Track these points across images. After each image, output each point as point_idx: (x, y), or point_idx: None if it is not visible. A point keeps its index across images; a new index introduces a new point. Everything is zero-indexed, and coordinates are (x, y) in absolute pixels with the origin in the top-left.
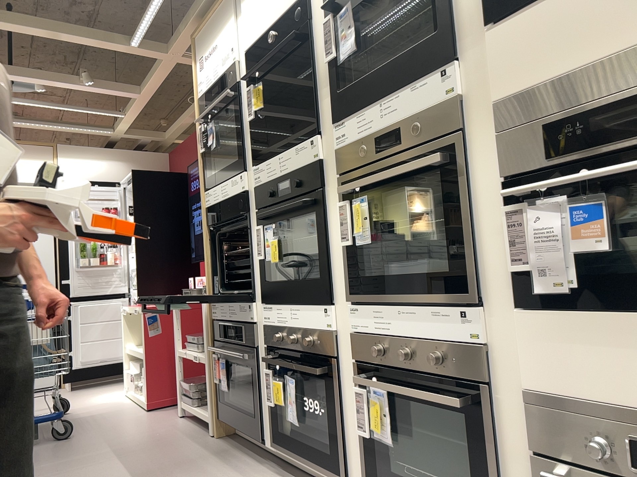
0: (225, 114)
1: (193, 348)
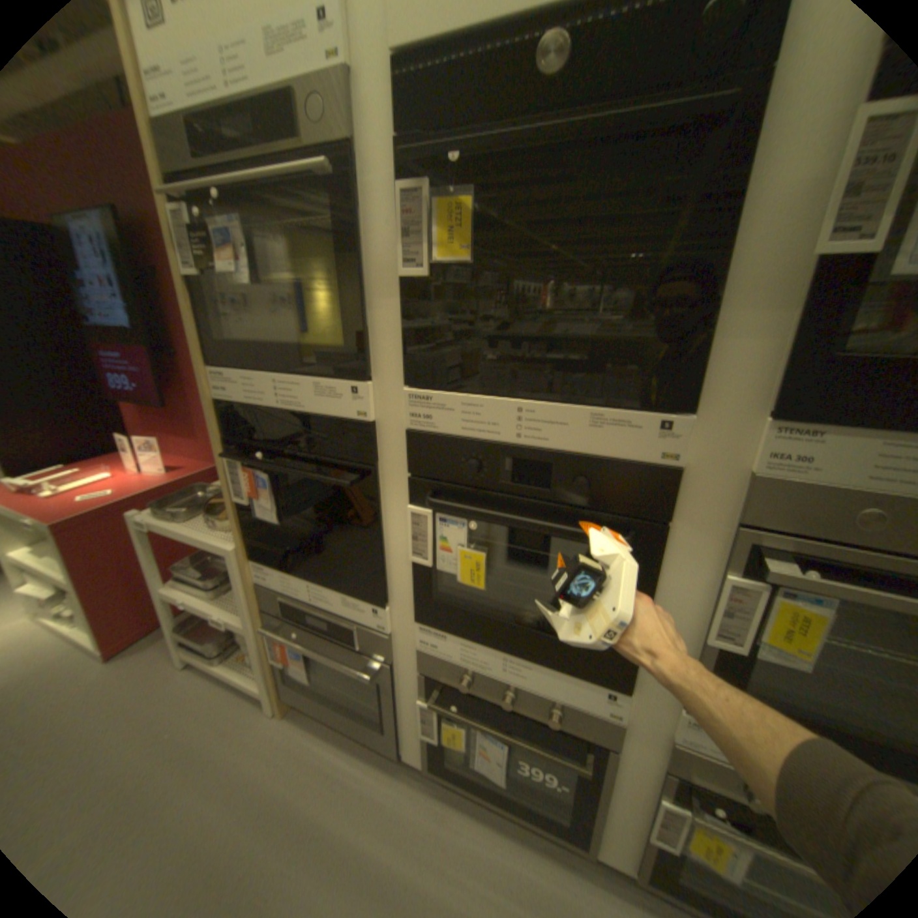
0: (262, 198)
1: (191, 587)
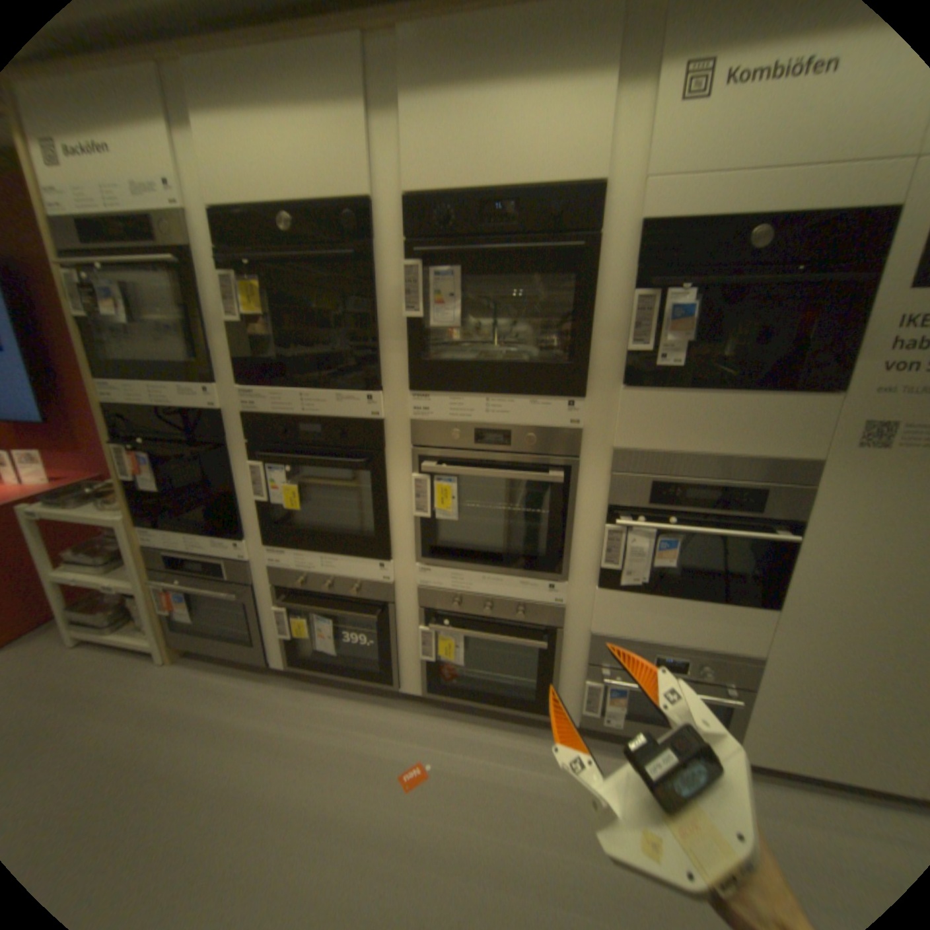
0: (134, 272)
1: (81, 570)
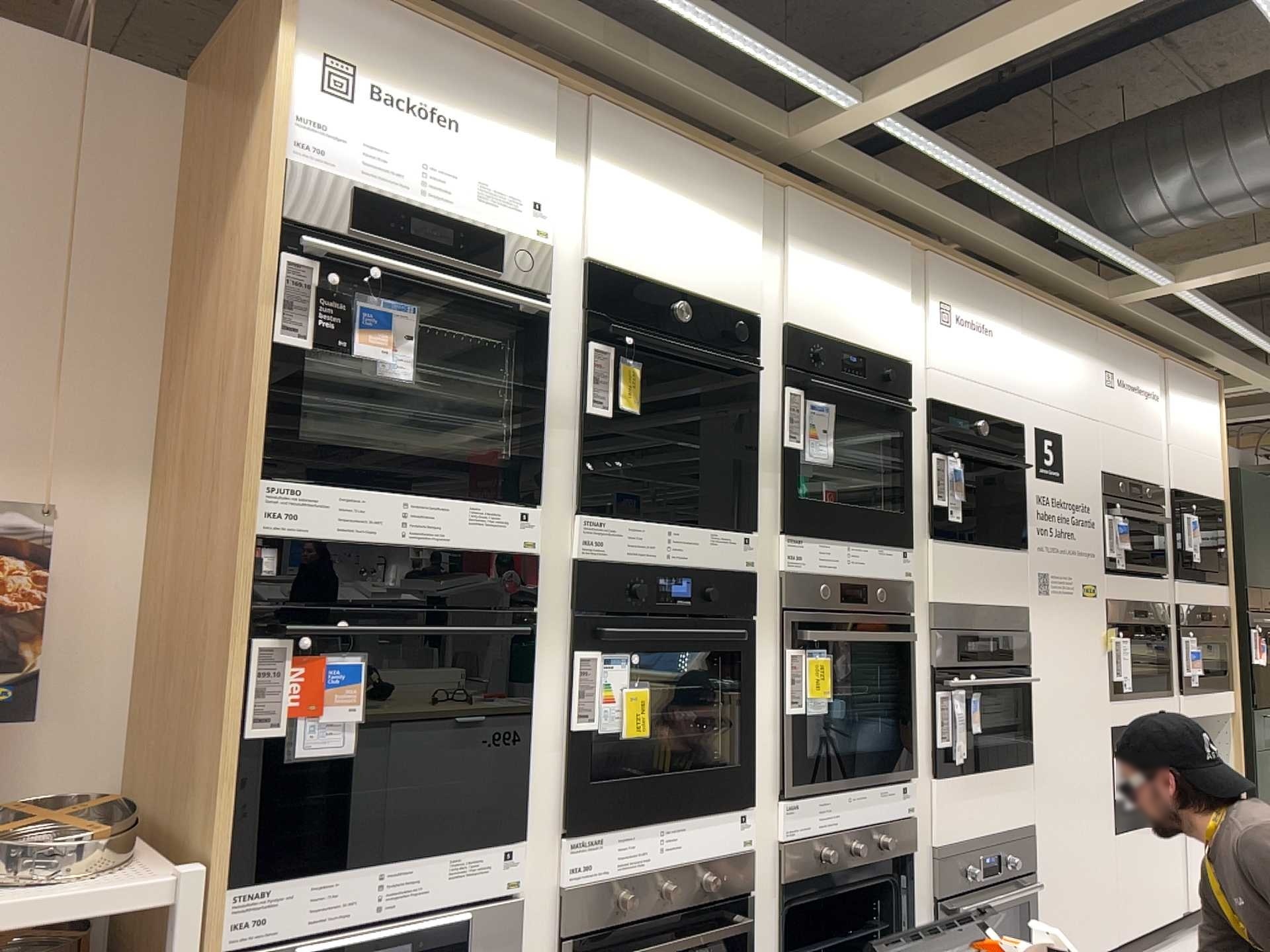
0: (408, 301)
1: None
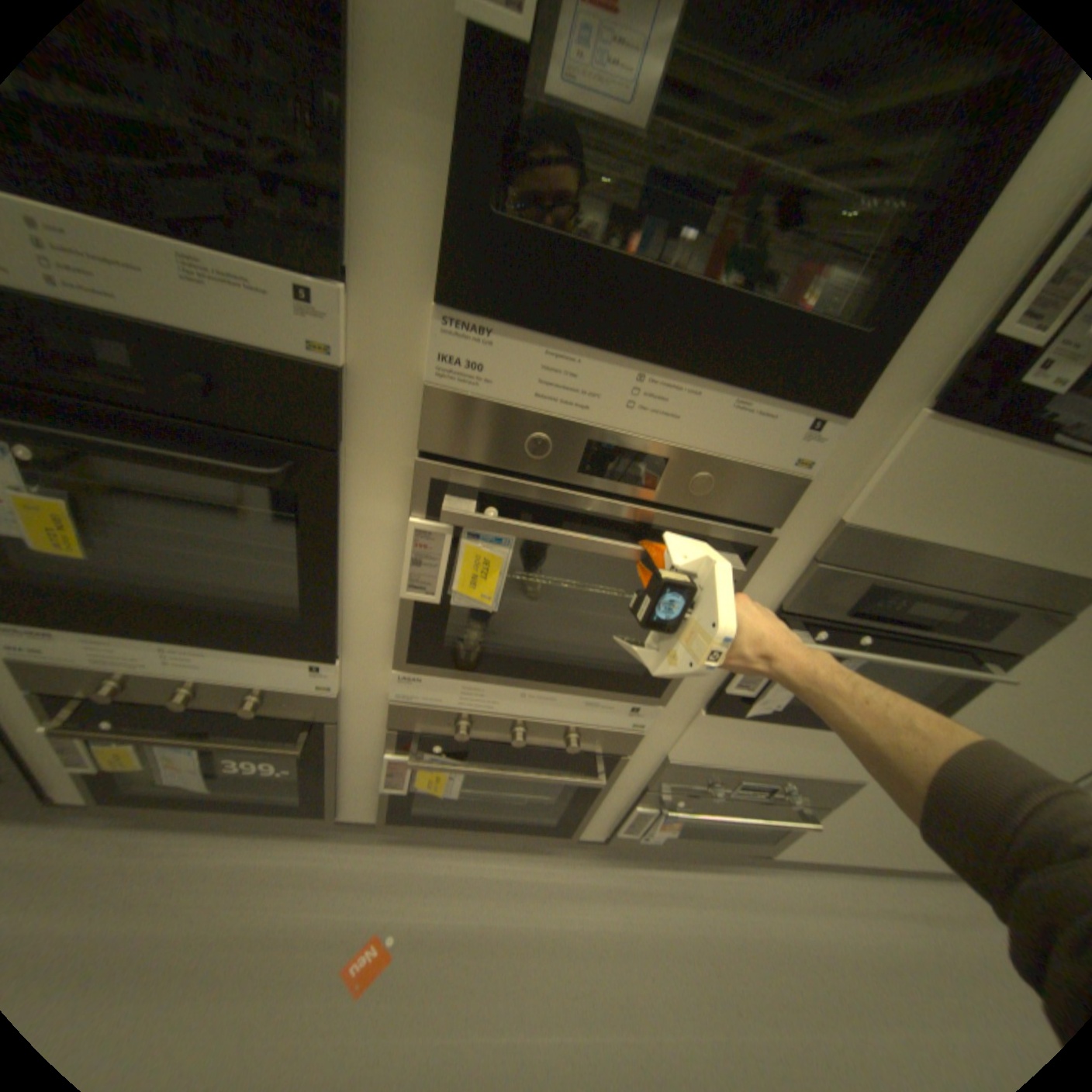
0: None
1: None
